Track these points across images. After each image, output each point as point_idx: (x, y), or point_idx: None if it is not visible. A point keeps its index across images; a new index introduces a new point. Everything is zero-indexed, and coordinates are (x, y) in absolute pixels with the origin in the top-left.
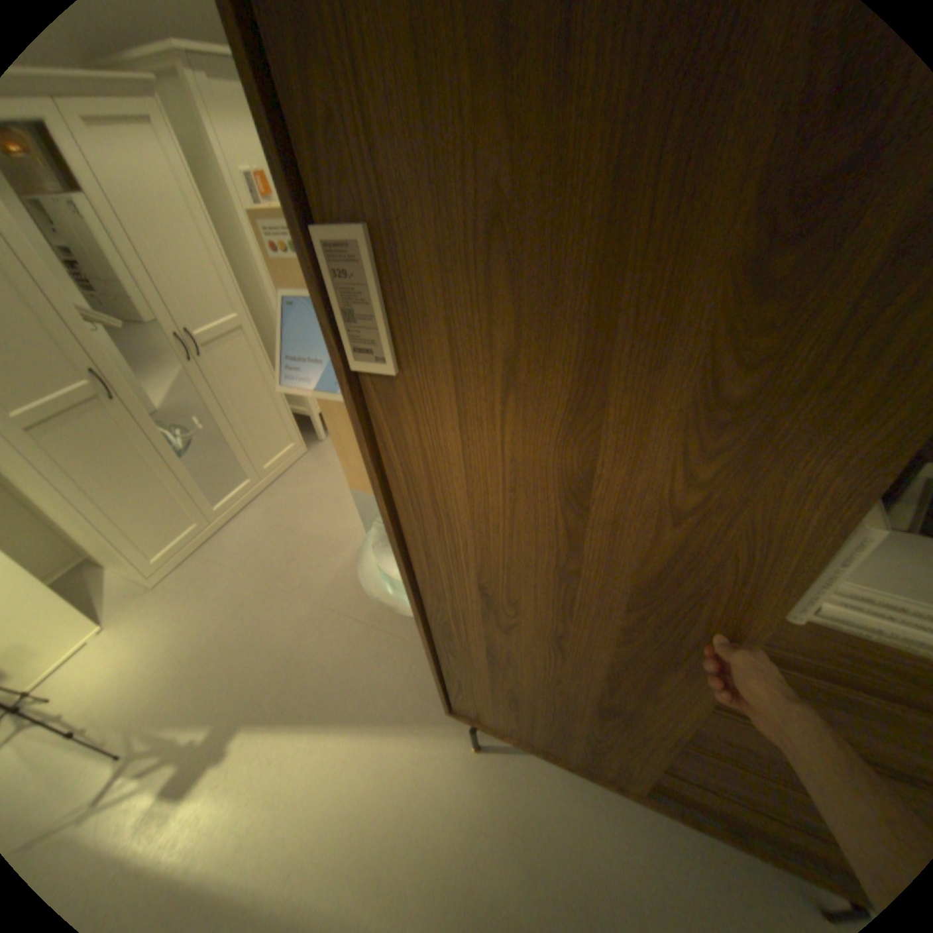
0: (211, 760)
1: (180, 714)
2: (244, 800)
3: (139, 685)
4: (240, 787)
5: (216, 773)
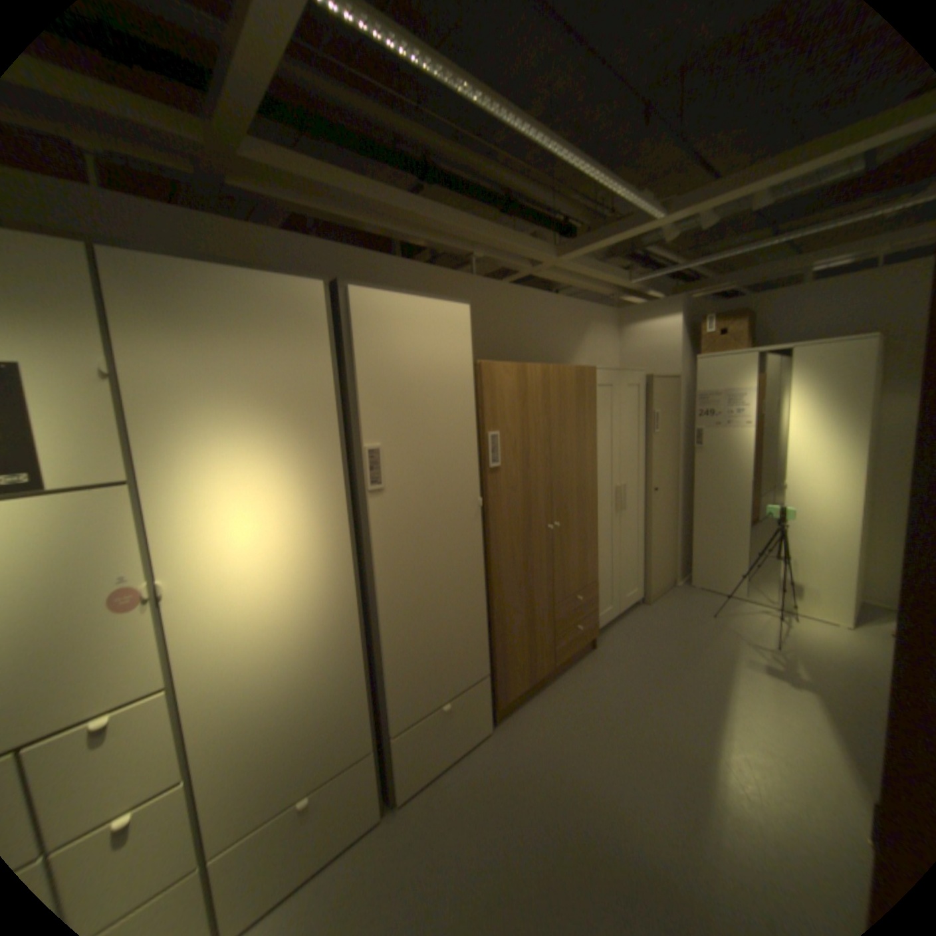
0: (796, 686)
1: (817, 671)
2: (779, 701)
3: (826, 652)
4: (786, 699)
5: (789, 689)
